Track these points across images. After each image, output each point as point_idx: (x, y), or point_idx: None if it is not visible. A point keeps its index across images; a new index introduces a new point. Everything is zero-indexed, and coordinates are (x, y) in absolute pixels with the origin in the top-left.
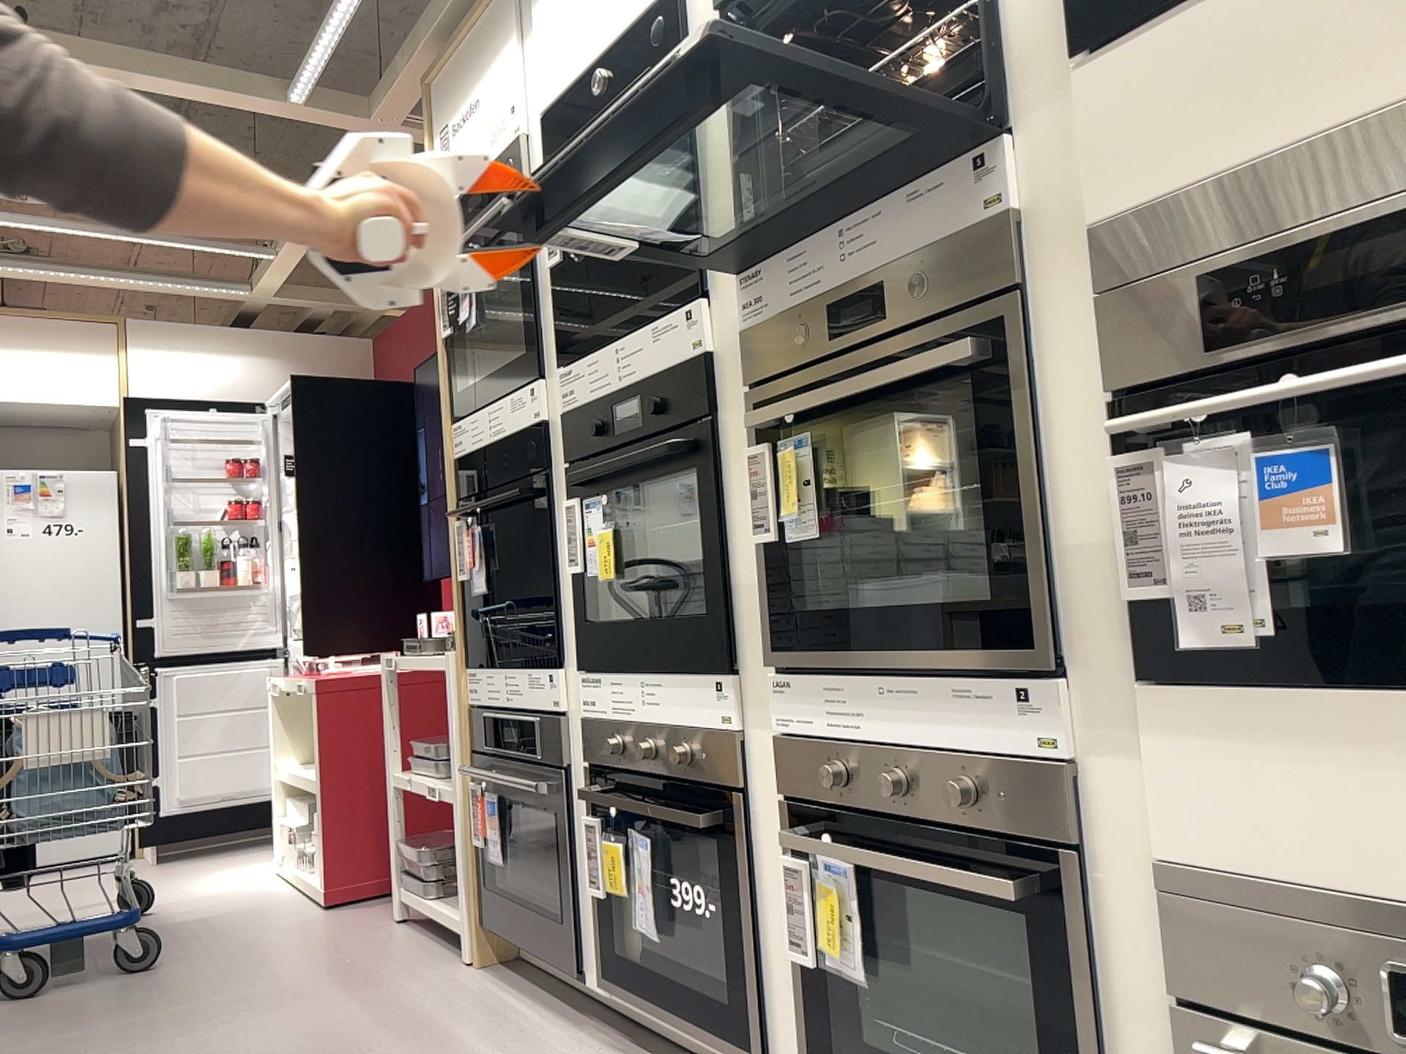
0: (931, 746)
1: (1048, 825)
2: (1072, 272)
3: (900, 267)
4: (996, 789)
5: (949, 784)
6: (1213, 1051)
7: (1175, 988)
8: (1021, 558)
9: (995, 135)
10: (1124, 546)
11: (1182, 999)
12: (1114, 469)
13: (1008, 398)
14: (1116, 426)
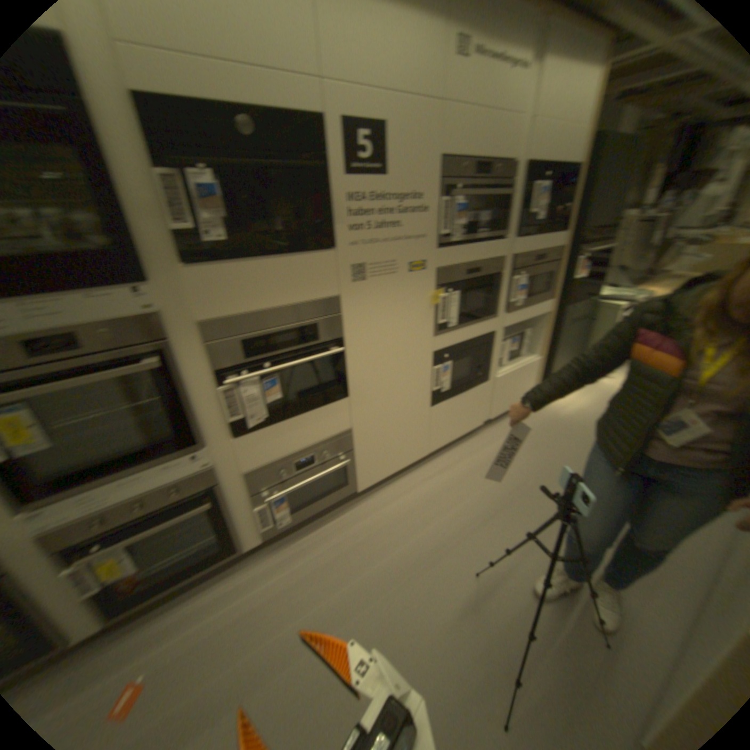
0: (146, 494)
1: (204, 488)
2: (184, 336)
3: (78, 329)
4: (181, 490)
5: (158, 499)
6: (256, 502)
7: (243, 498)
8: (181, 425)
9: (138, 282)
10: (221, 413)
11: (248, 499)
12: (215, 394)
13: (166, 379)
14: (223, 385)
